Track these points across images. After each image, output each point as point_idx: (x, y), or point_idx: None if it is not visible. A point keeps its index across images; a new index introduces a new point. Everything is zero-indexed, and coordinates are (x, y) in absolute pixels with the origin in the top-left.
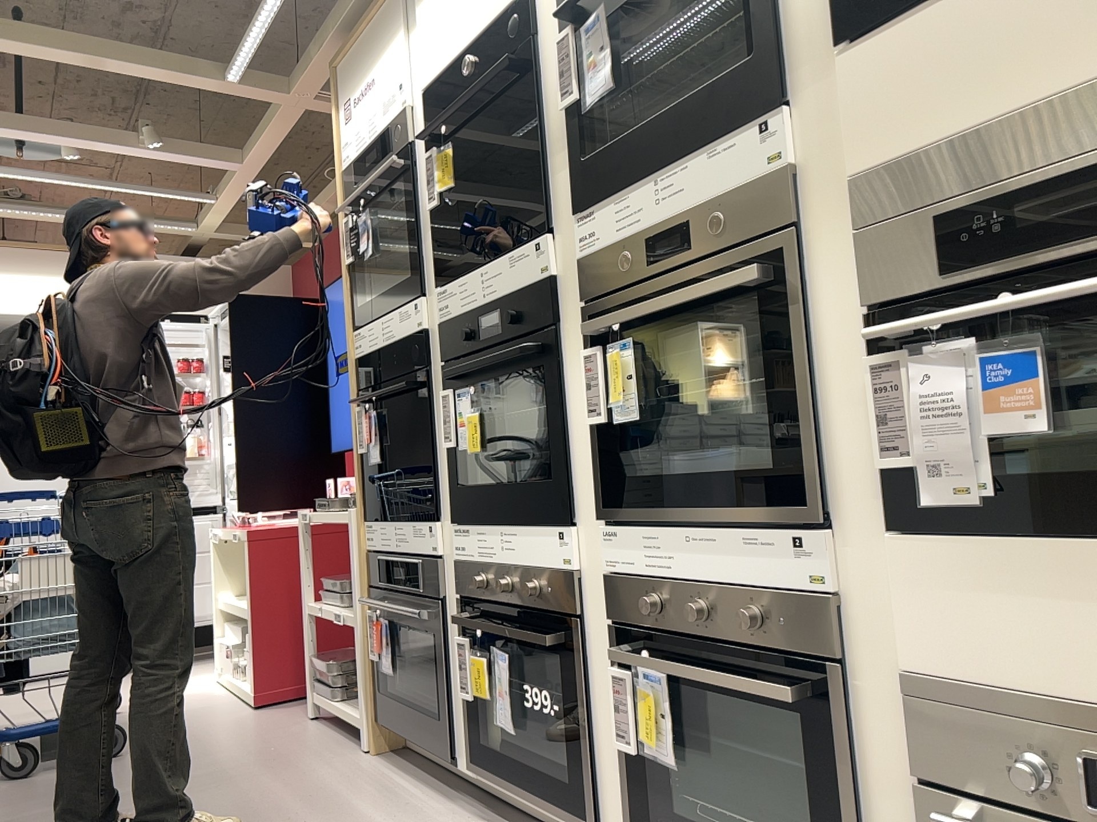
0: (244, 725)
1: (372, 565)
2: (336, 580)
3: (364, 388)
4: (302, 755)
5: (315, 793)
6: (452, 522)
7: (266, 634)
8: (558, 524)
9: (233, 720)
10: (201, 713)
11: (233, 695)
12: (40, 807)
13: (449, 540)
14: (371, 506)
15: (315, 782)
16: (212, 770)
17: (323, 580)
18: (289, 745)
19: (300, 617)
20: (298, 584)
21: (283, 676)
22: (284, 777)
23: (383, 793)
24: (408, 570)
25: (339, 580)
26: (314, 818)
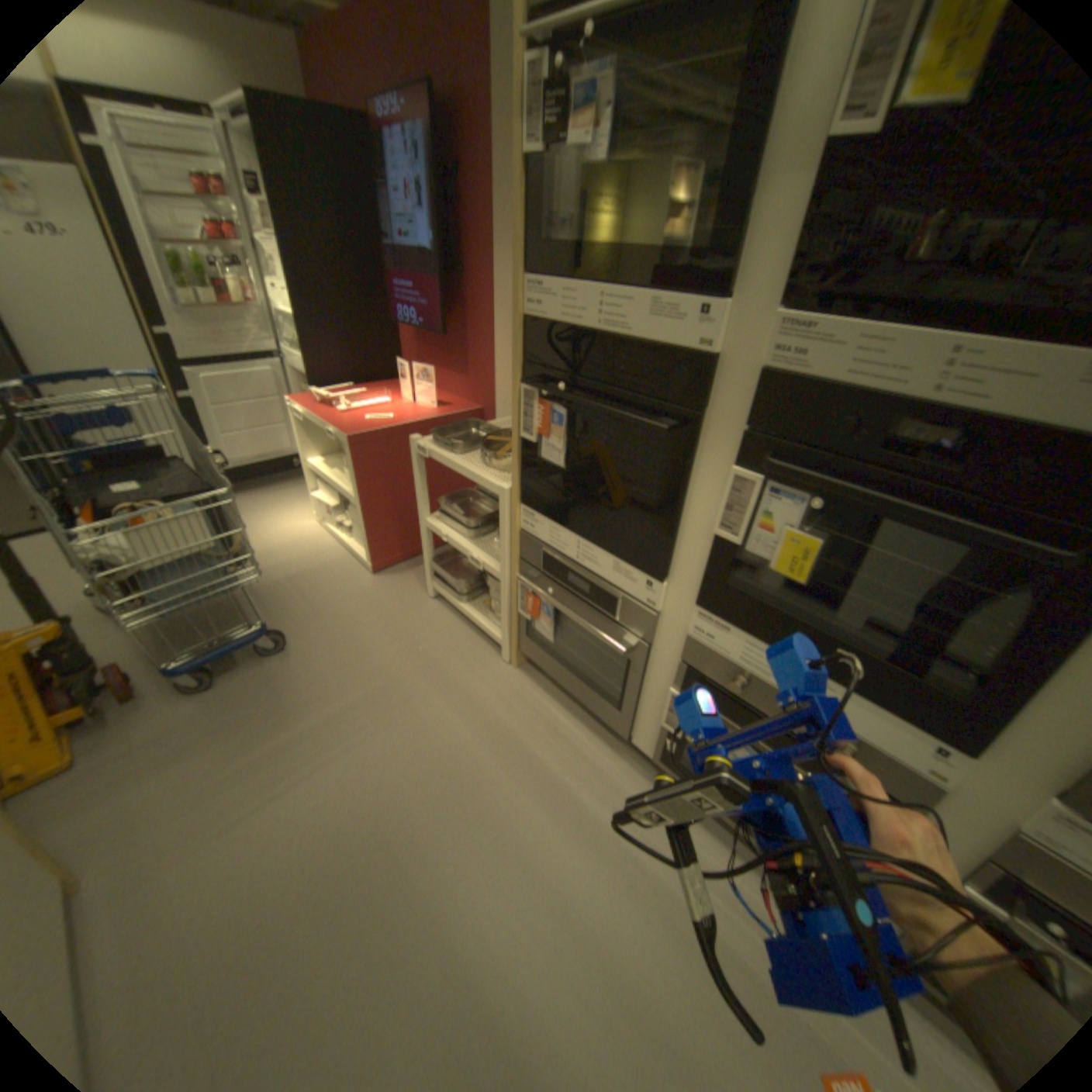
0: (376, 606)
1: (531, 550)
2: (454, 507)
3: (536, 364)
4: (454, 667)
5: (496, 736)
6: (691, 597)
7: (375, 524)
8: (947, 743)
9: (363, 597)
10: (329, 582)
11: (345, 553)
12: (244, 751)
13: (679, 606)
14: (528, 489)
15: (487, 716)
16: (383, 688)
17: (443, 508)
18: (434, 647)
19: (401, 507)
20: (398, 481)
21: (393, 551)
22: (455, 705)
23: (554, 739)
24: (598, 592)
25: (459, 511)
26: (515, 783)
